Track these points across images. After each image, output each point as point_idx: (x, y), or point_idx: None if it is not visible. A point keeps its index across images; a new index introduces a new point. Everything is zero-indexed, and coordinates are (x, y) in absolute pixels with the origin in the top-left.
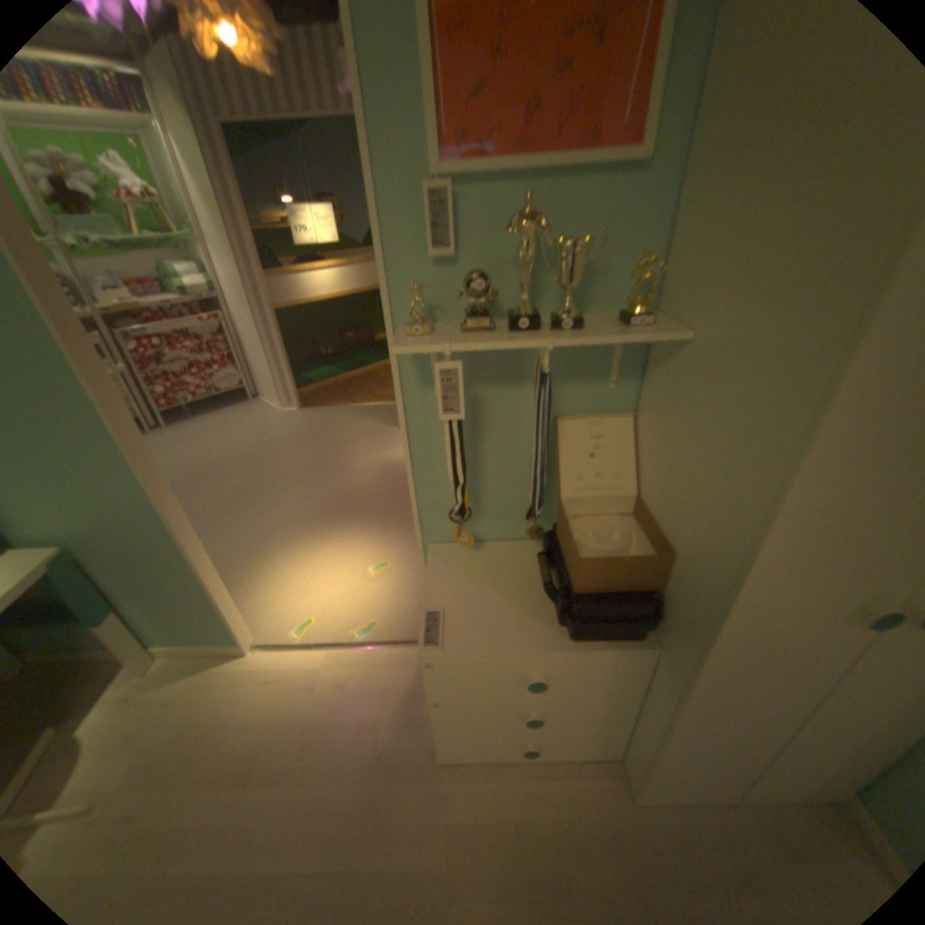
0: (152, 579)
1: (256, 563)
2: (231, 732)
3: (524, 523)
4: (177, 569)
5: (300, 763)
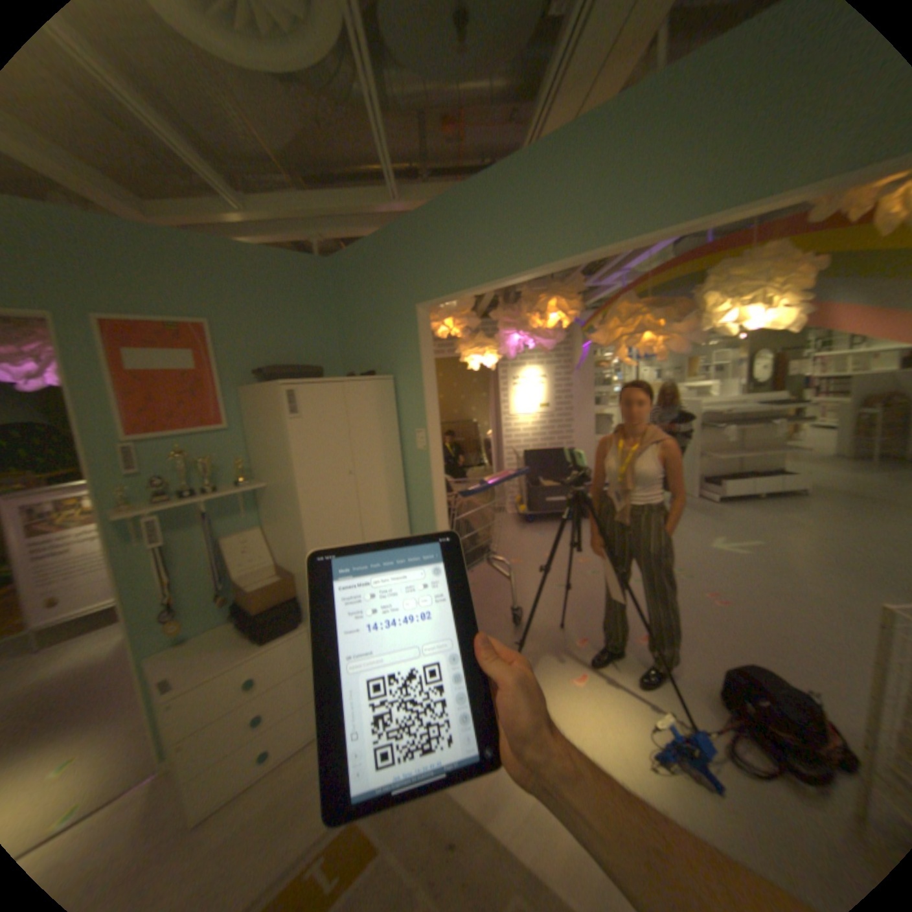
0: None
1: None
2: None
3: (216, 615)
4: None
5: None
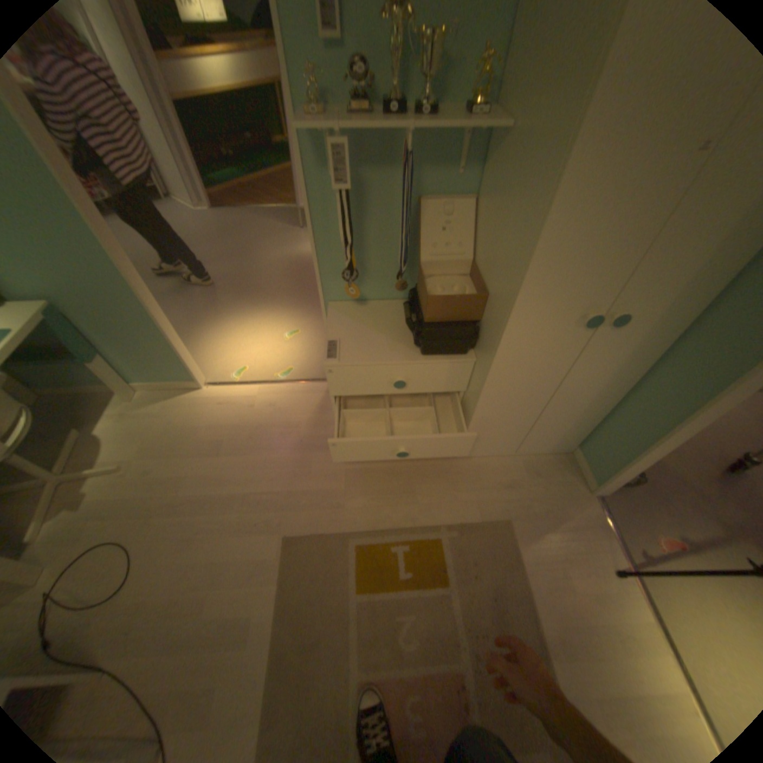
0: (124, 330)
1: (196, 332)
2: (201, 431)
3: (395, 288)
4: (142, 322)
5: (250, 445)
